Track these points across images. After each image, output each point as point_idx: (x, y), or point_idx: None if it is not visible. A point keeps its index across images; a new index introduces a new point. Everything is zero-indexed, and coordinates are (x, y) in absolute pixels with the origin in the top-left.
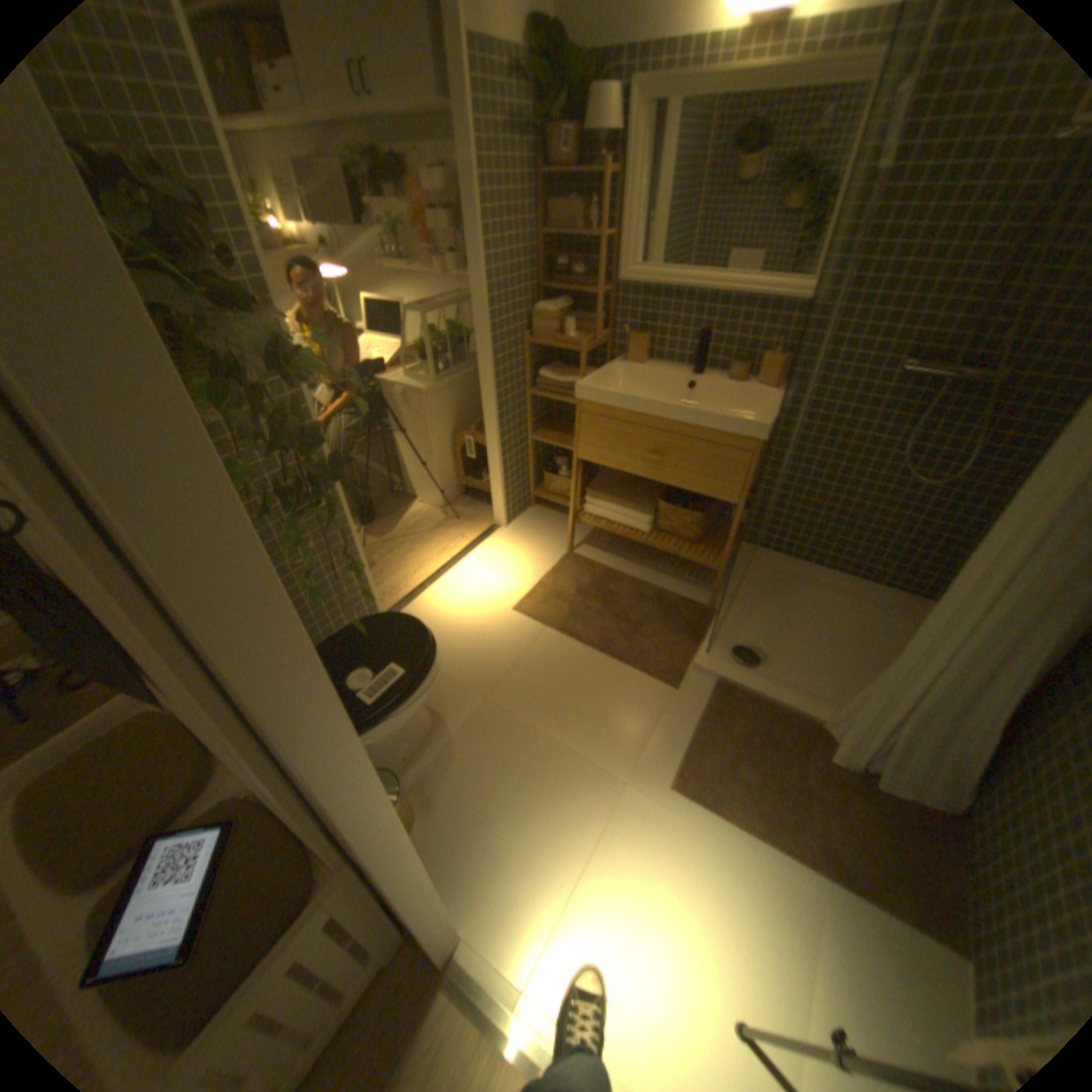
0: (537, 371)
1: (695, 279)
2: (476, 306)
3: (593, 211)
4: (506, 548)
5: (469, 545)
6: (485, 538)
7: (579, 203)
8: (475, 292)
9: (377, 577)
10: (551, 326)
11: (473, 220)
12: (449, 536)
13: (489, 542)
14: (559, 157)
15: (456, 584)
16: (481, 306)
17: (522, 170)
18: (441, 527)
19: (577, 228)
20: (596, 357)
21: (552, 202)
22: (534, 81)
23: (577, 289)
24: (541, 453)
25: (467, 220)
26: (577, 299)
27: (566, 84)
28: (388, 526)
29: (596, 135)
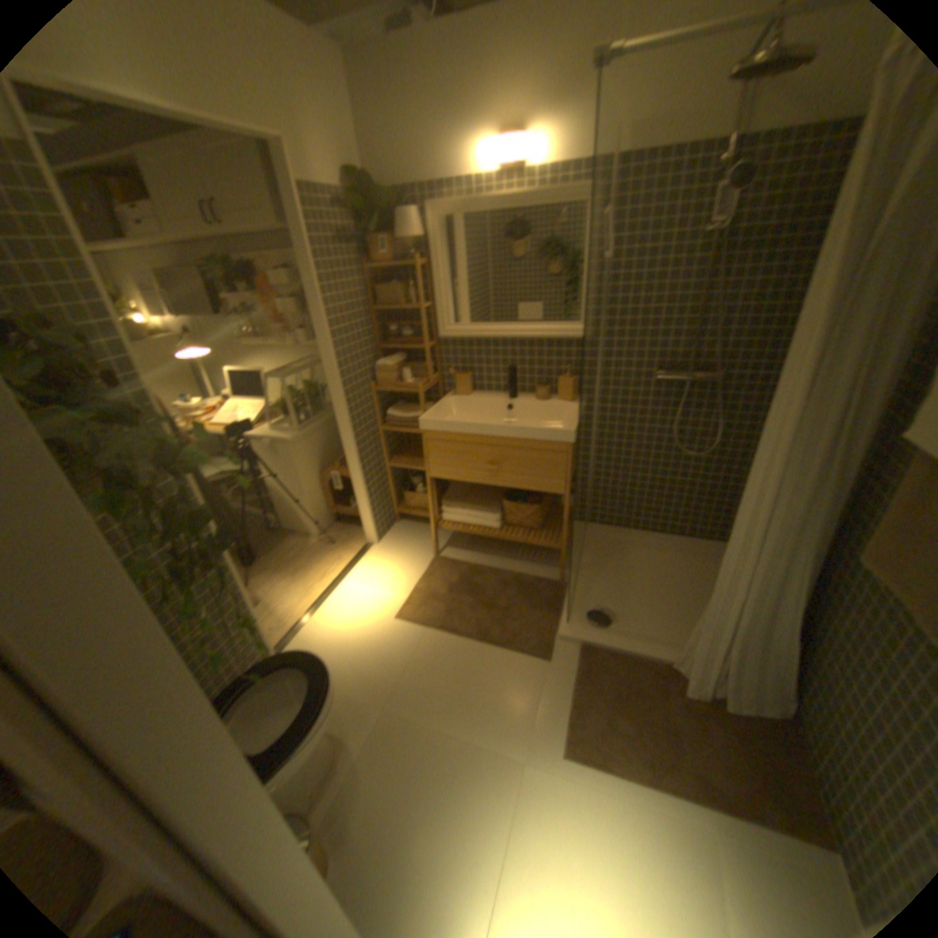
0: (385, 411)
1: (496, 333)
2: (327, 369)
3: (411, 291)
4: (381, 563)
5: (346, 566)
6: (360, 558)
7: (399, 286)
8: (325, 359)
9: (262, 614)
10: (391, 376)
11: (317, 307)
12: (327, 561)
13: (364, 561)
14: (379, 258)
15: (339, 606)
16: (332, 369)
17: (351, 268)
18: (319, 555)
19: (401, 304)
20: (432, 395)
21: (378, 287)
22: (352, 208)
23: (408, 346)
24: (398, 476)
25: (311, 307)
26: (409, 354)
27: (376, 209)
28: (267, 563)
29: (404, 241)
